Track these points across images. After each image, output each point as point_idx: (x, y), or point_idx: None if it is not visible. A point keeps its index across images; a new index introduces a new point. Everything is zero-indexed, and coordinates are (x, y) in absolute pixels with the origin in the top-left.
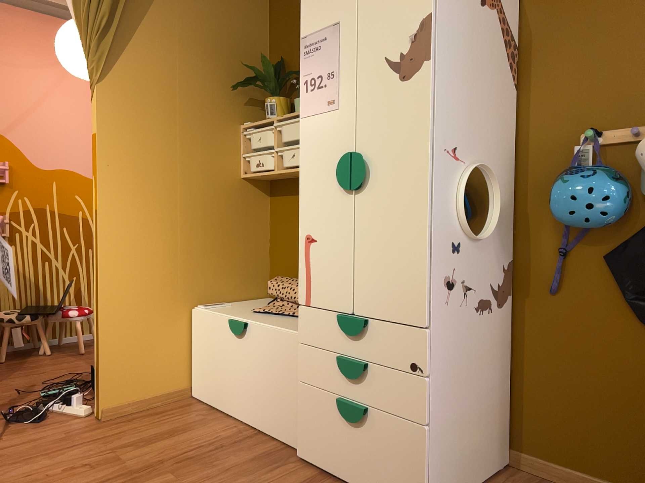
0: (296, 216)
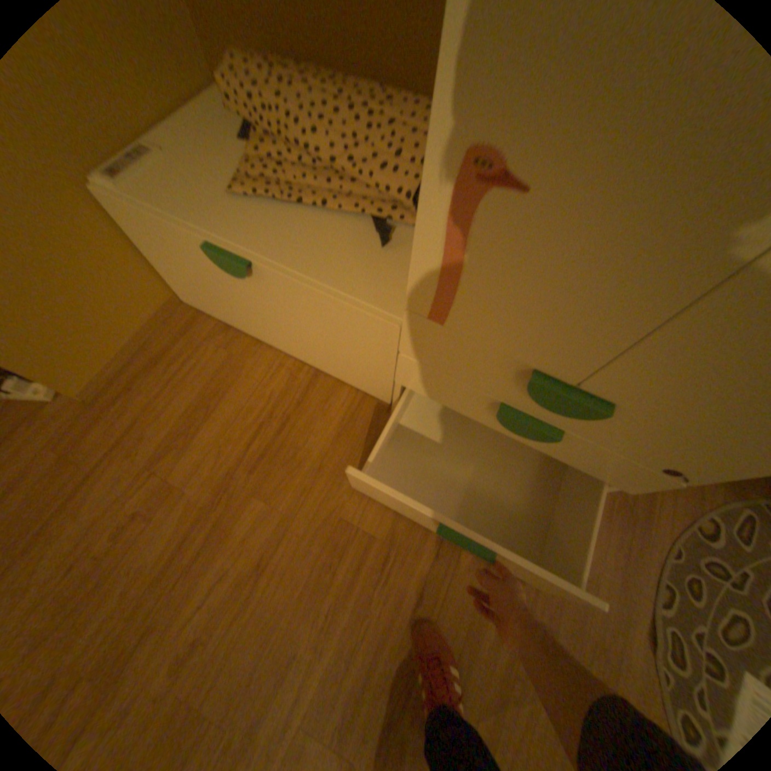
0: None
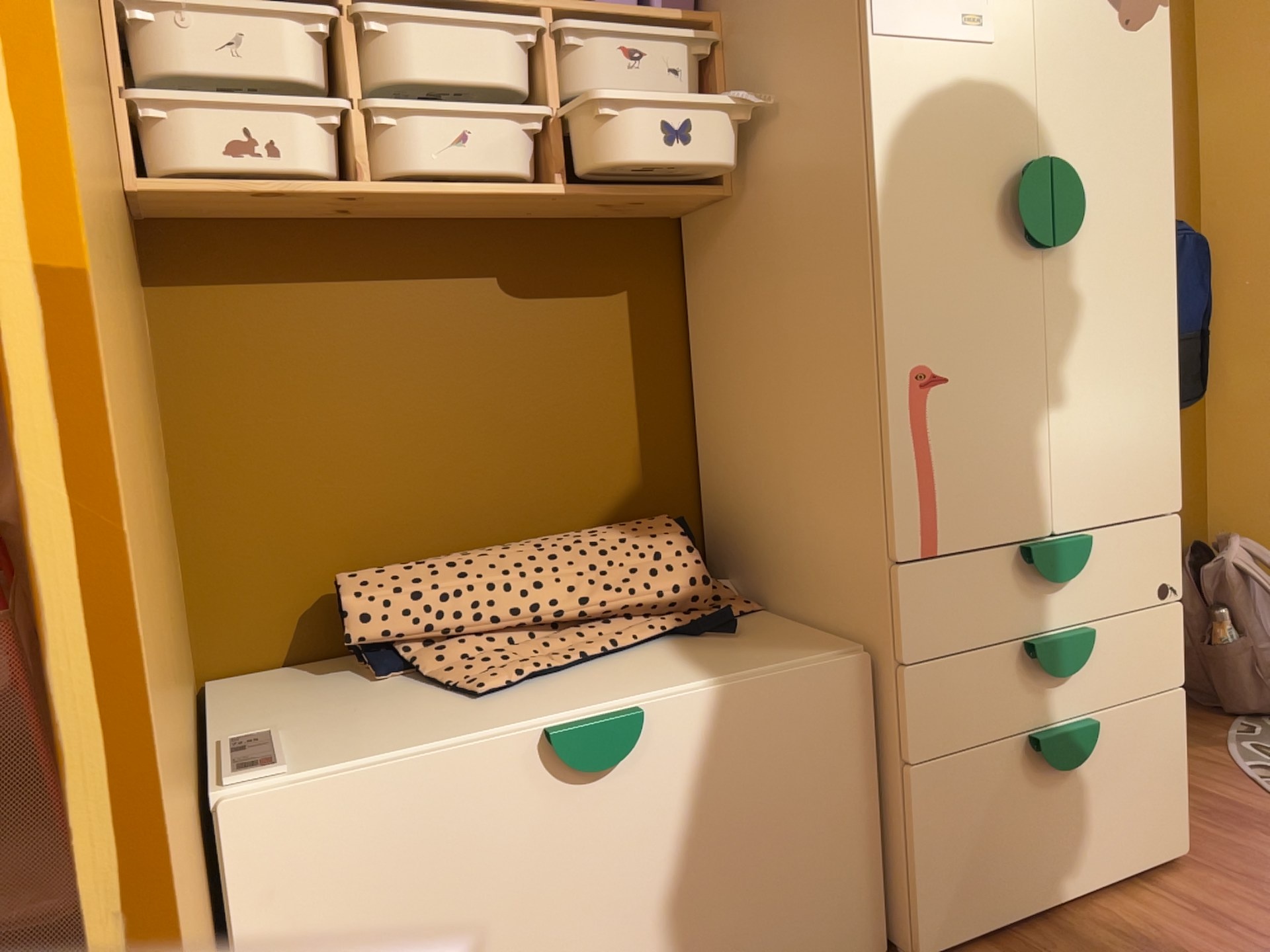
0: (326, 360)
